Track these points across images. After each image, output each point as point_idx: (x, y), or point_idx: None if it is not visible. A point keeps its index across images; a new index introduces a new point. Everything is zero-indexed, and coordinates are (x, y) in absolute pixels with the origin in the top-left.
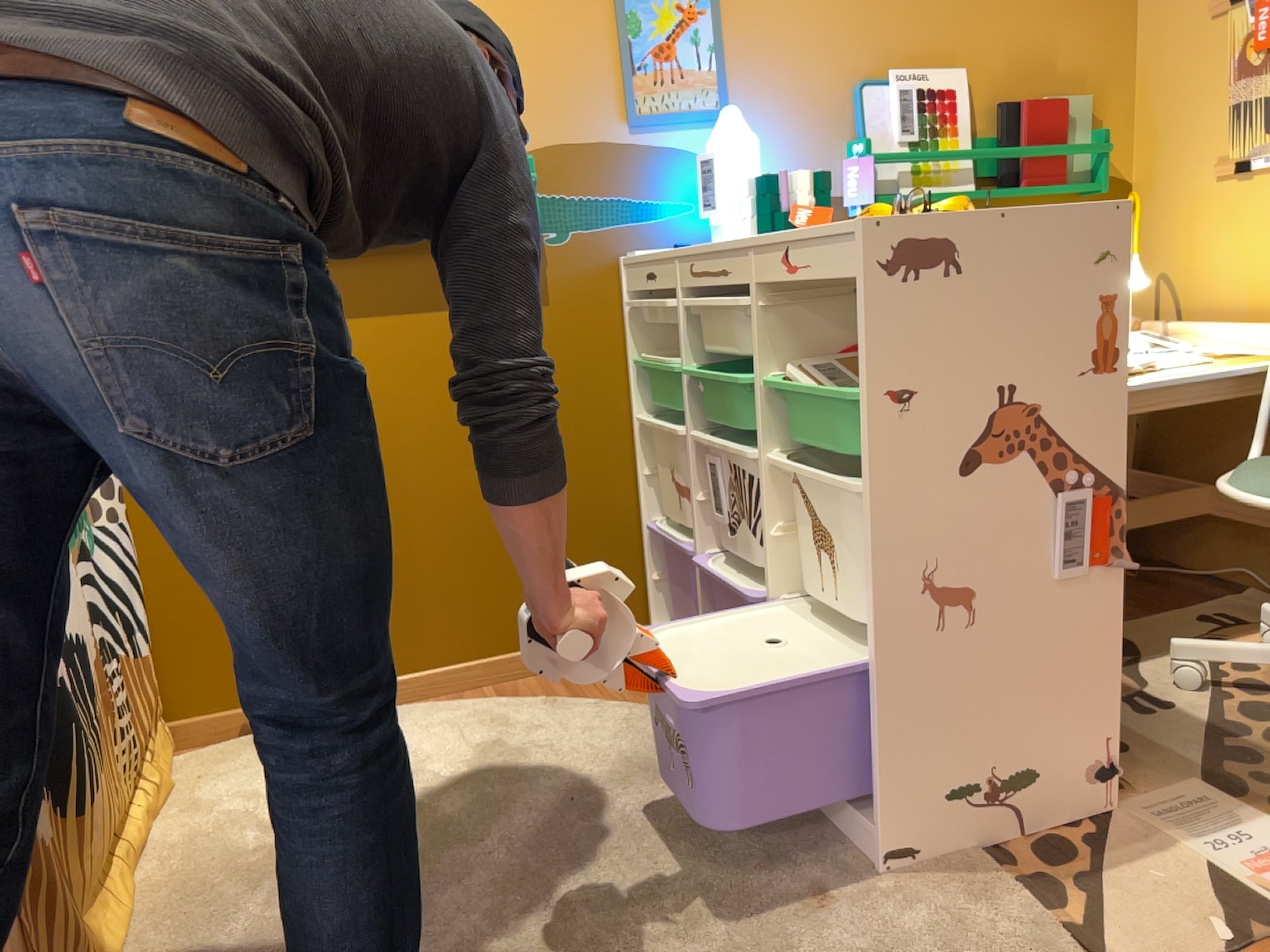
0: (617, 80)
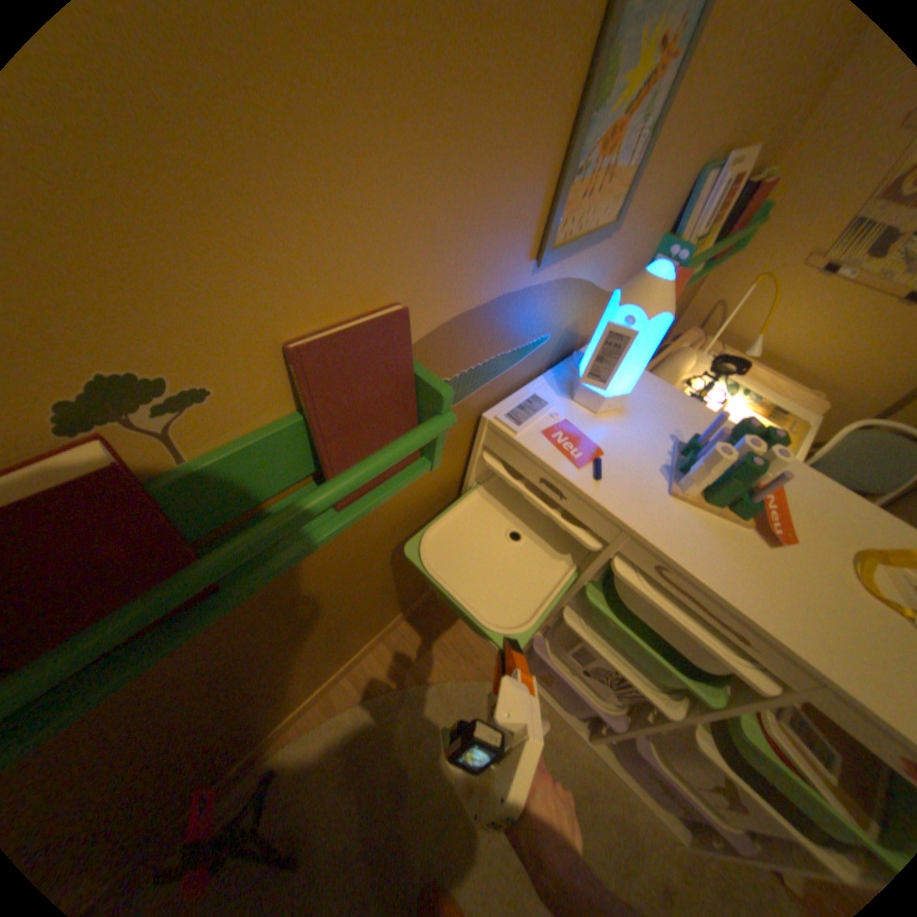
0: (553, 190)
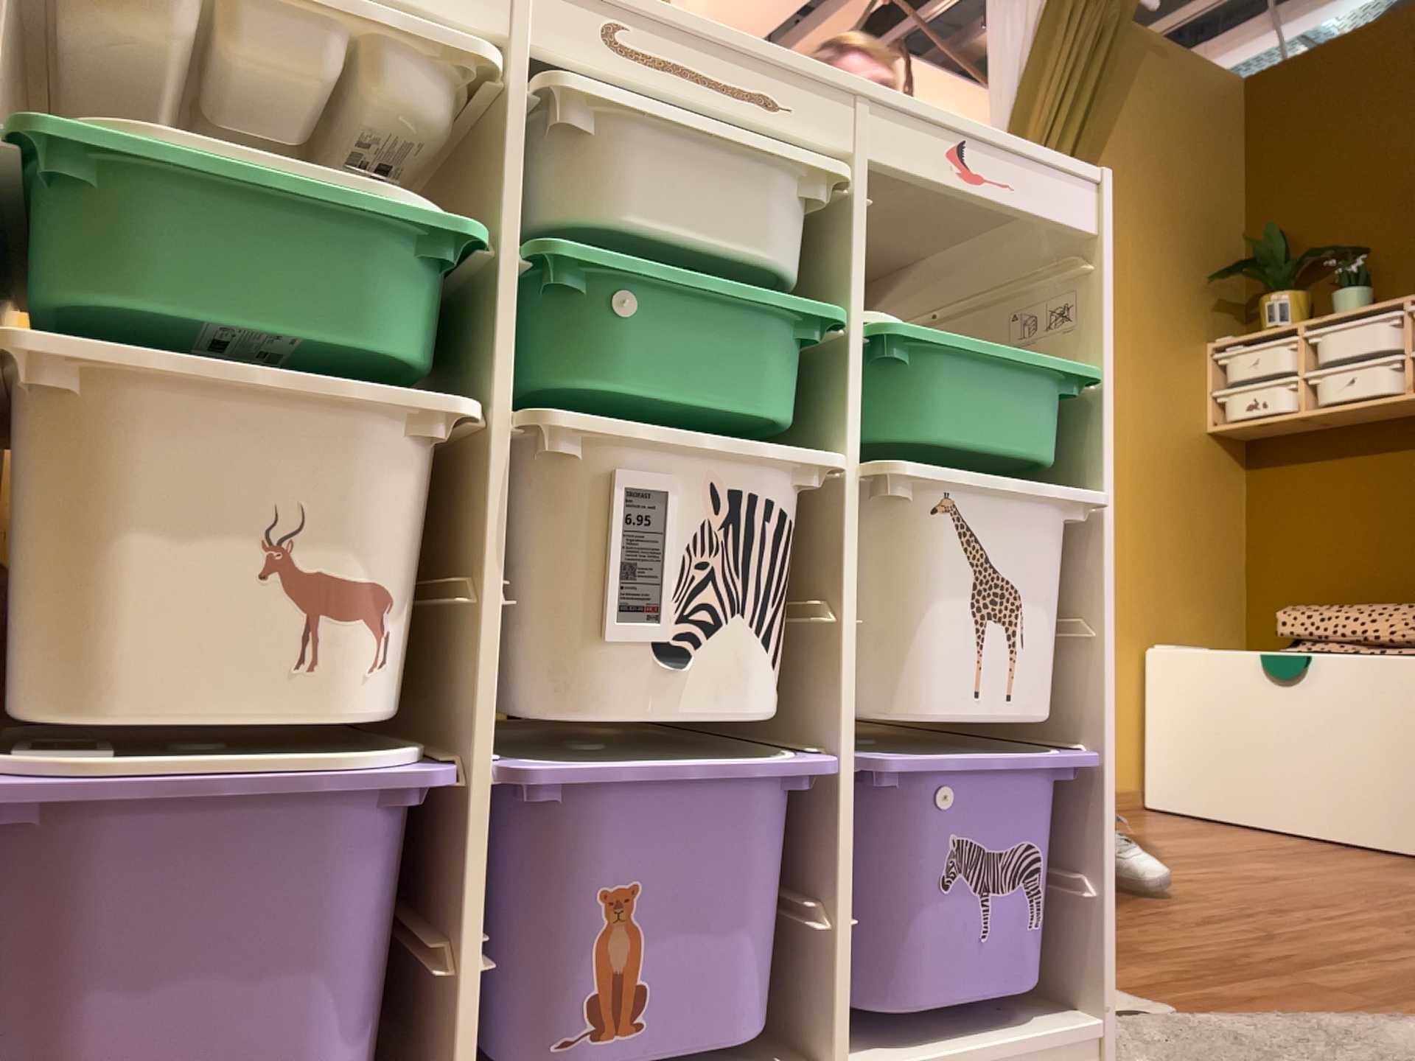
0: None
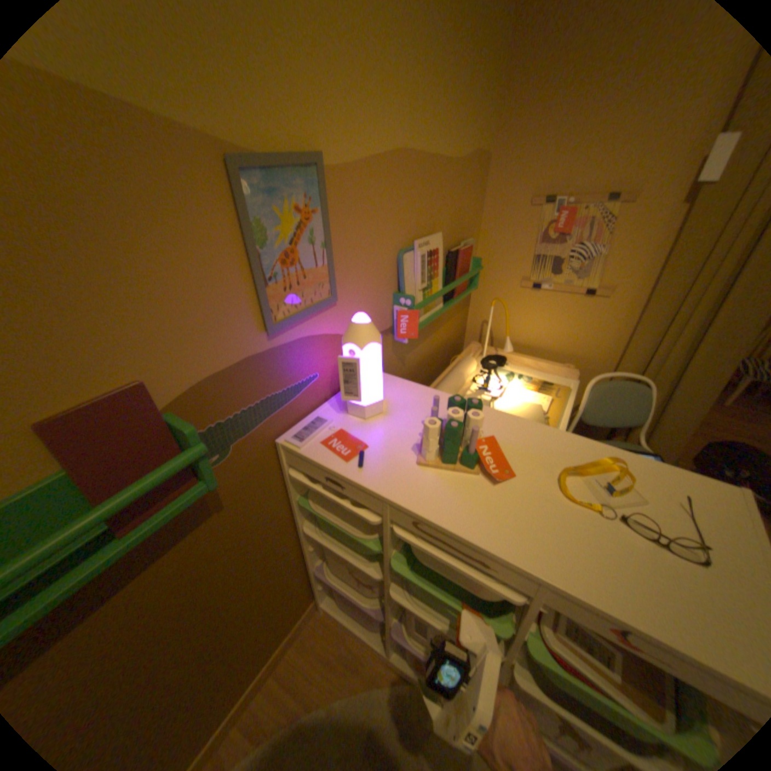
0: (252, 294)
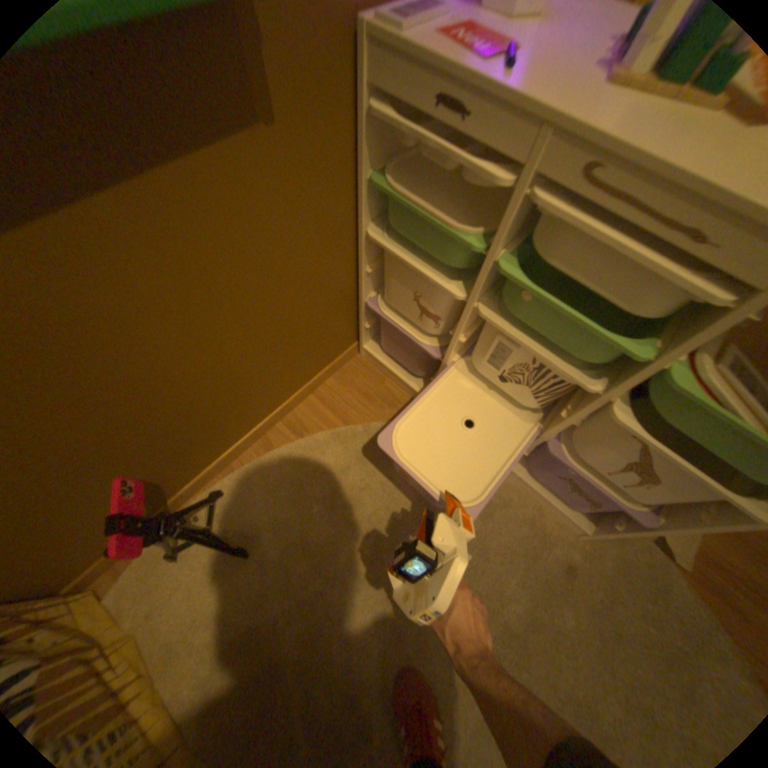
0: None
